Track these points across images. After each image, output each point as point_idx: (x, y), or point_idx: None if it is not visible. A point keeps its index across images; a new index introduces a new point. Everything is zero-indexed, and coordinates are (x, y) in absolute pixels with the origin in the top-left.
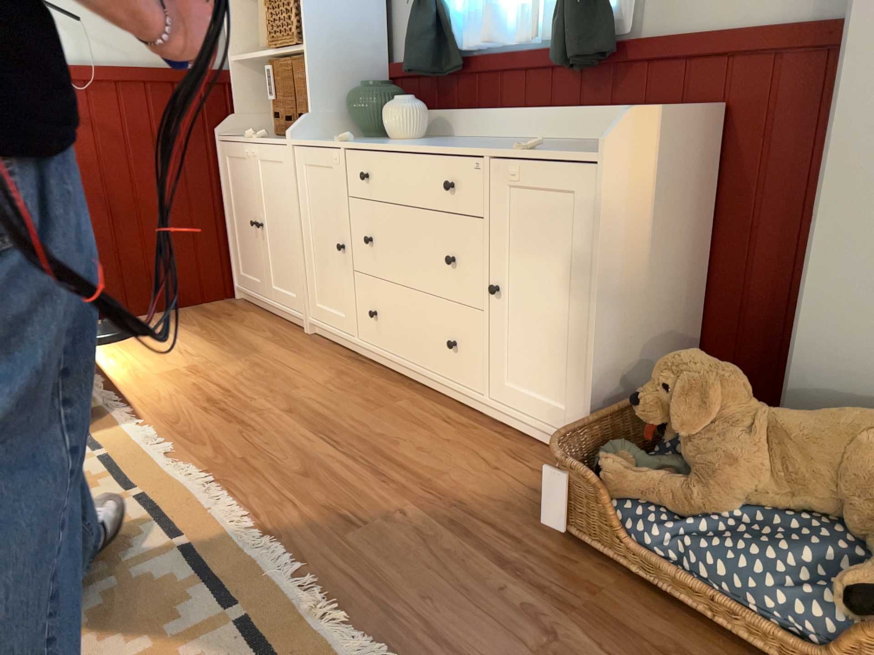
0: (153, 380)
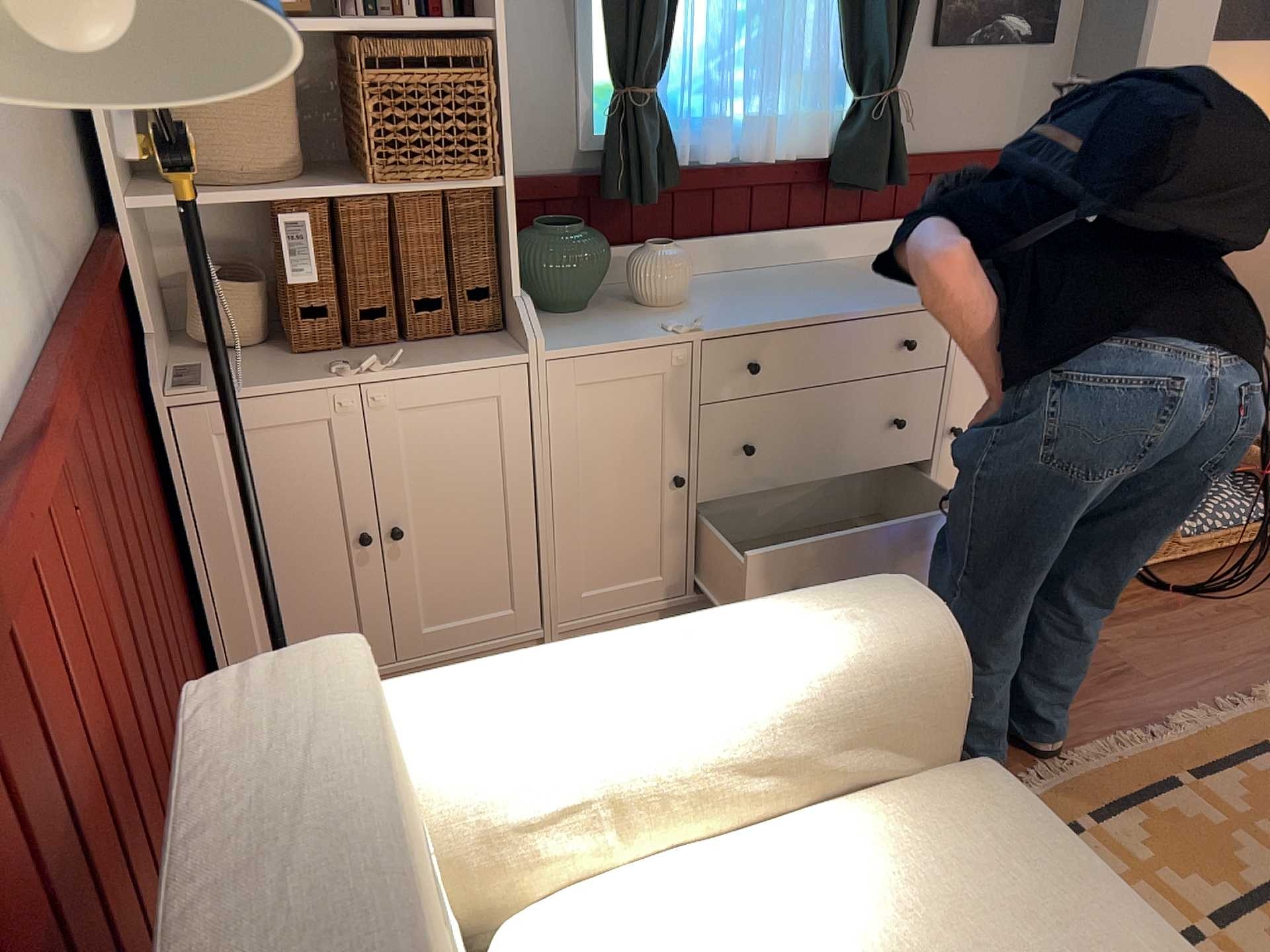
0: None
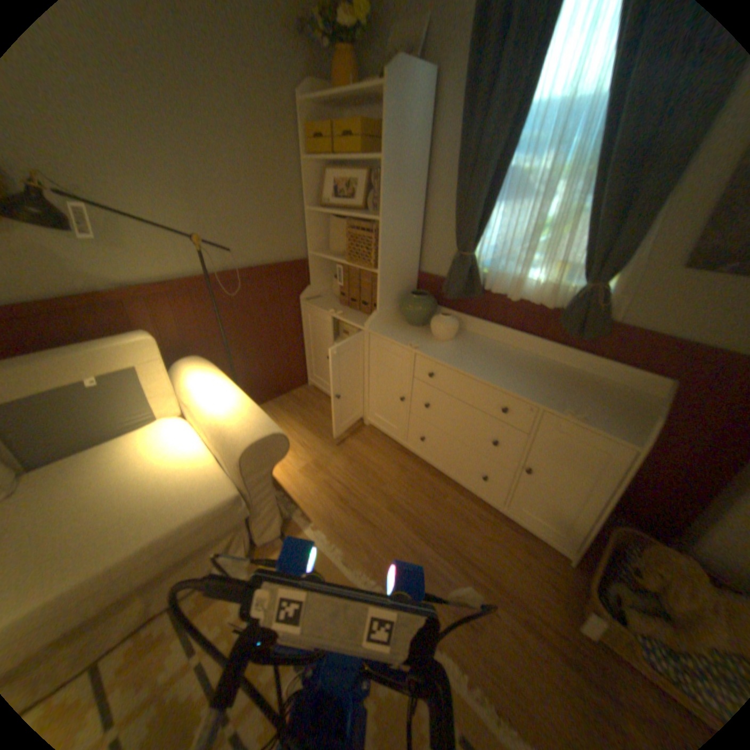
0: (299, 478)
